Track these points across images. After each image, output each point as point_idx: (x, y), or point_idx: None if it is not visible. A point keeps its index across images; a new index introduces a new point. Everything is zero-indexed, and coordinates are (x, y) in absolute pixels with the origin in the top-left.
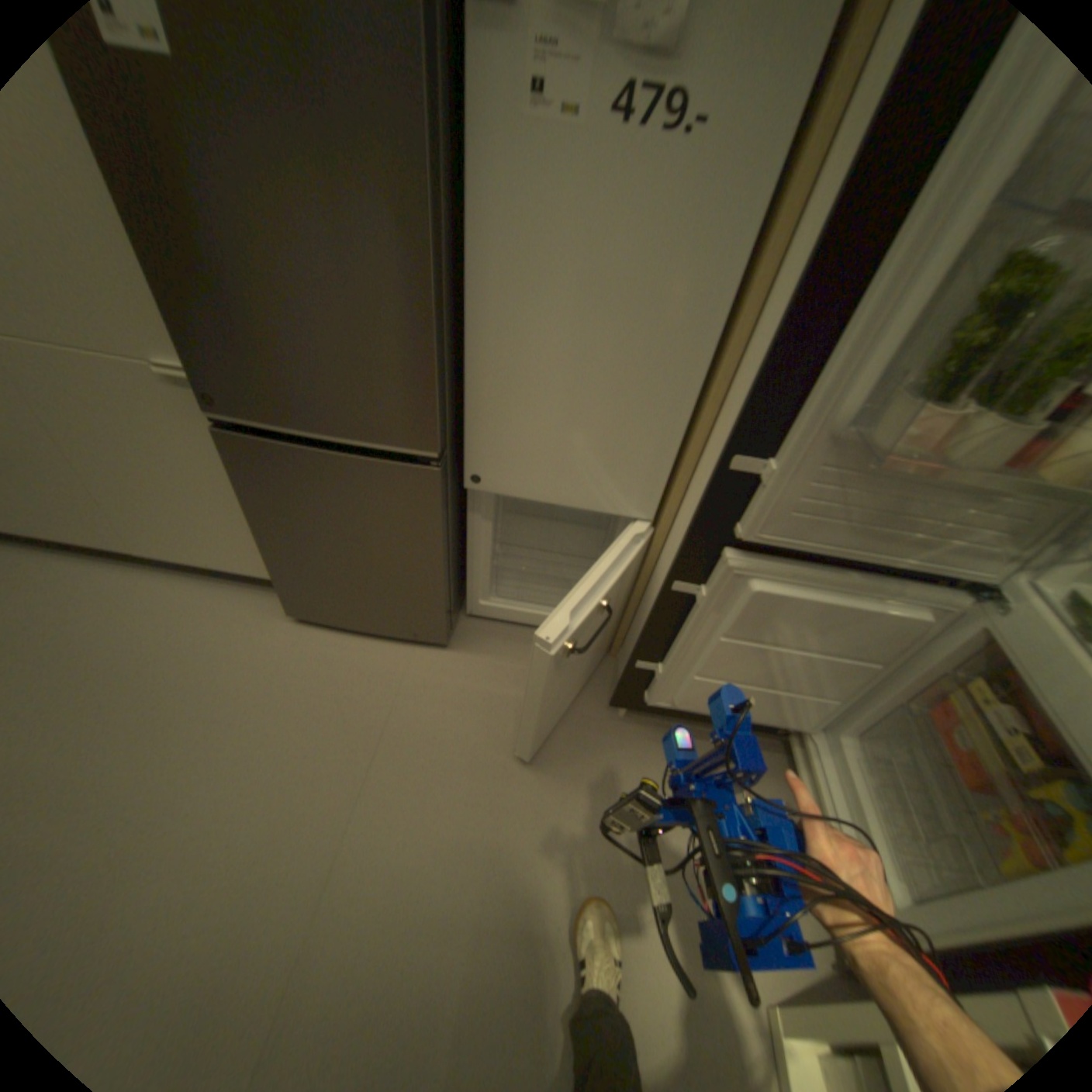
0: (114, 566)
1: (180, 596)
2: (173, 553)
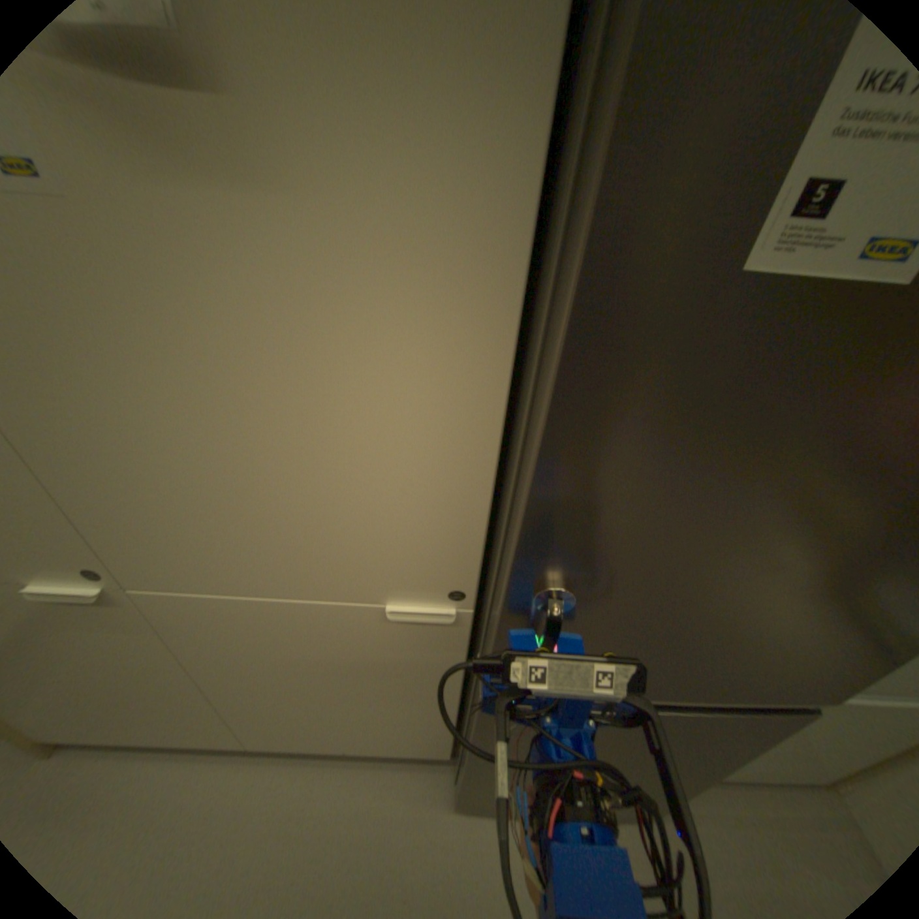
0: (214, 757)
1: (308, 795)
2: (303, 747)
